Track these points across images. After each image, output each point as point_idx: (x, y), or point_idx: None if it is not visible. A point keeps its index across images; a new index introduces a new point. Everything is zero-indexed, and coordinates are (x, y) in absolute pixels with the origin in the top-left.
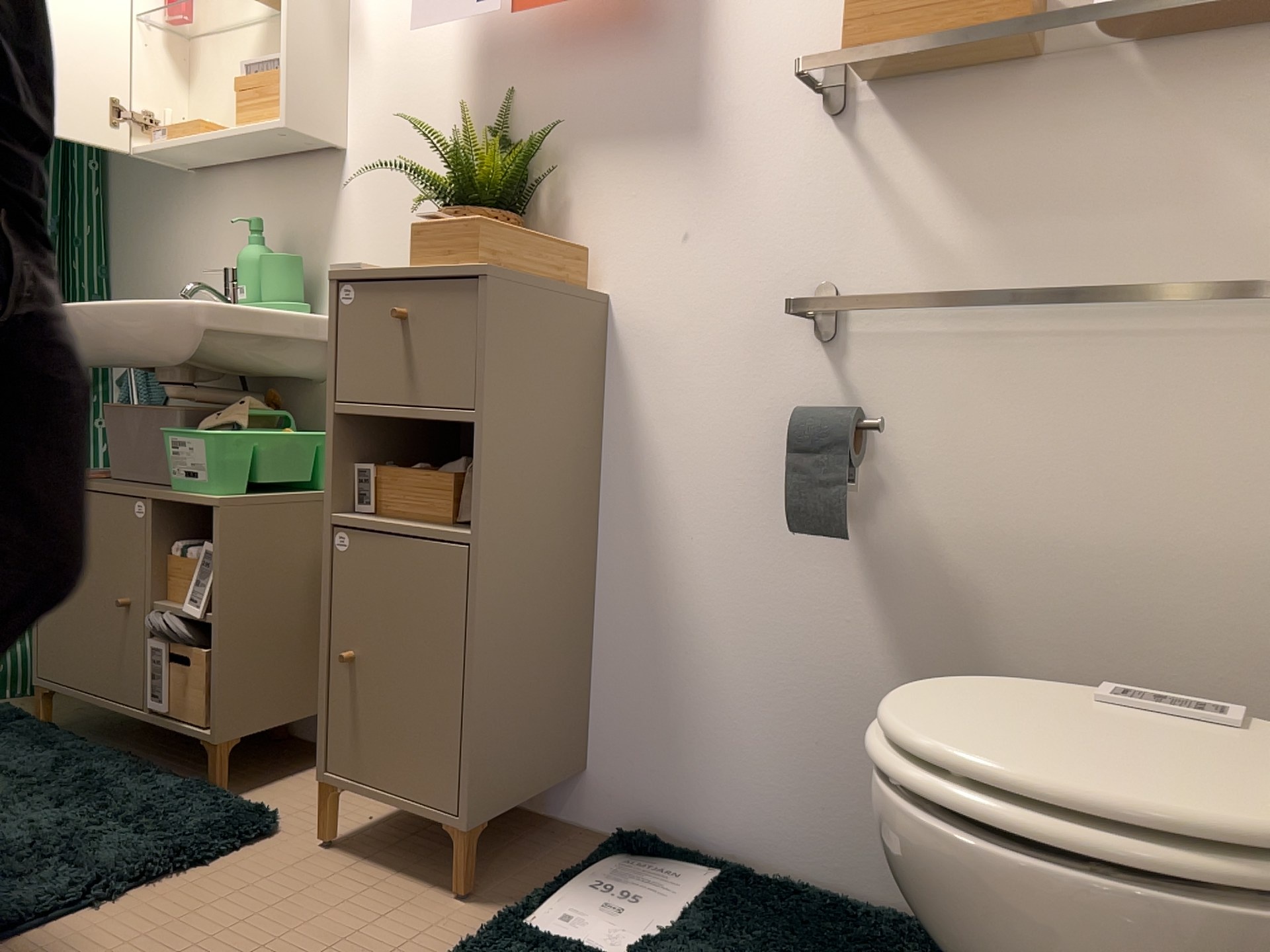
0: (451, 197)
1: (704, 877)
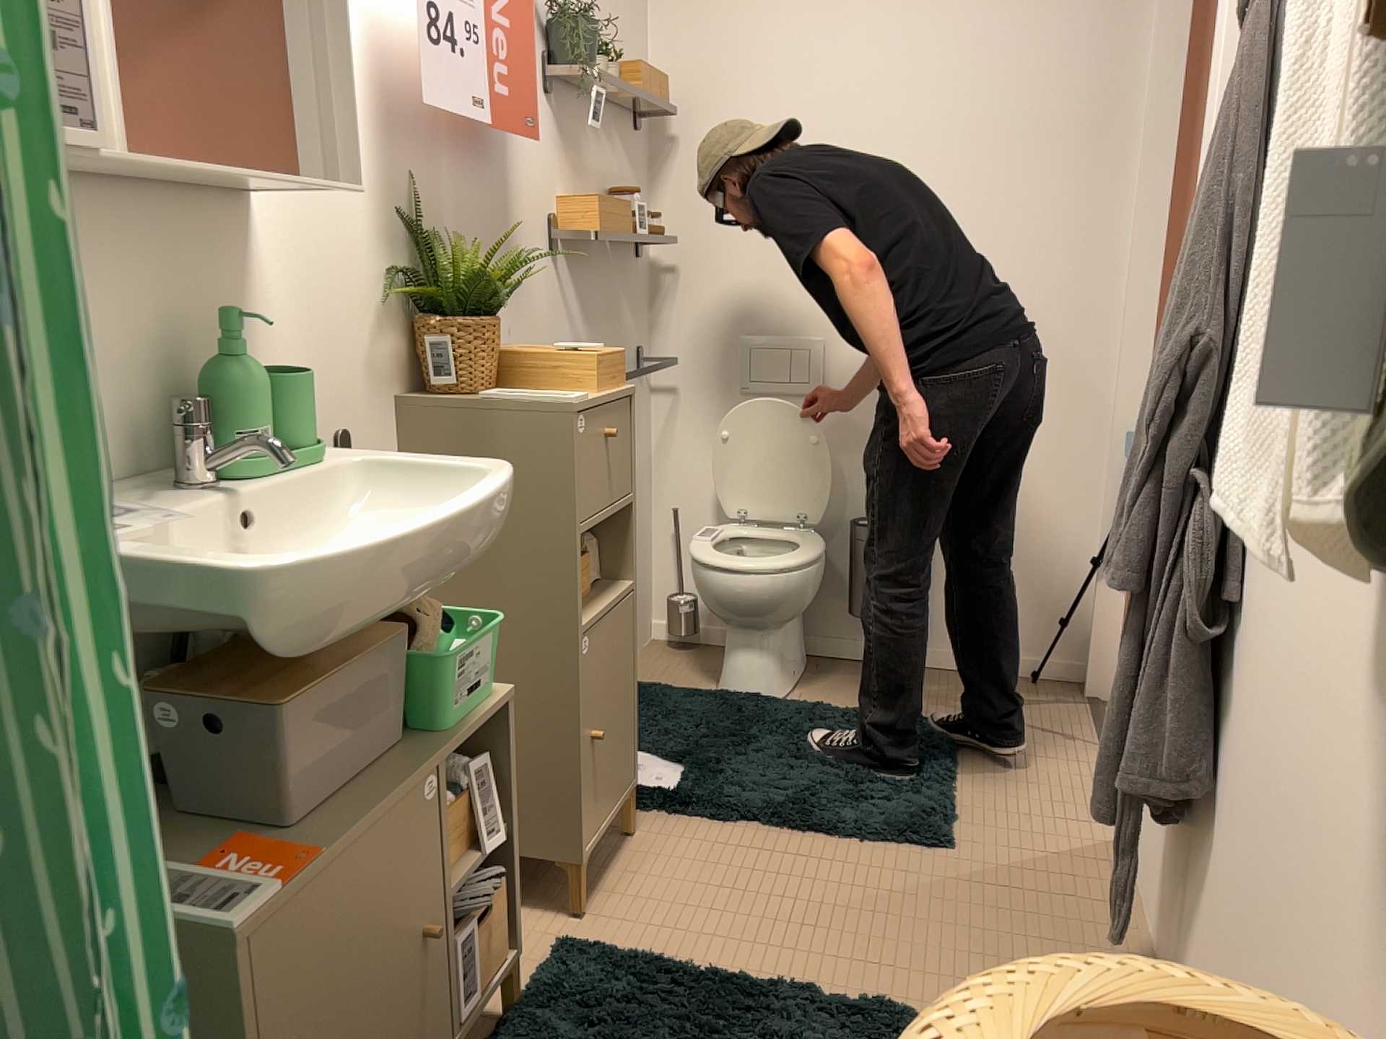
0: (473, 309)
1: None
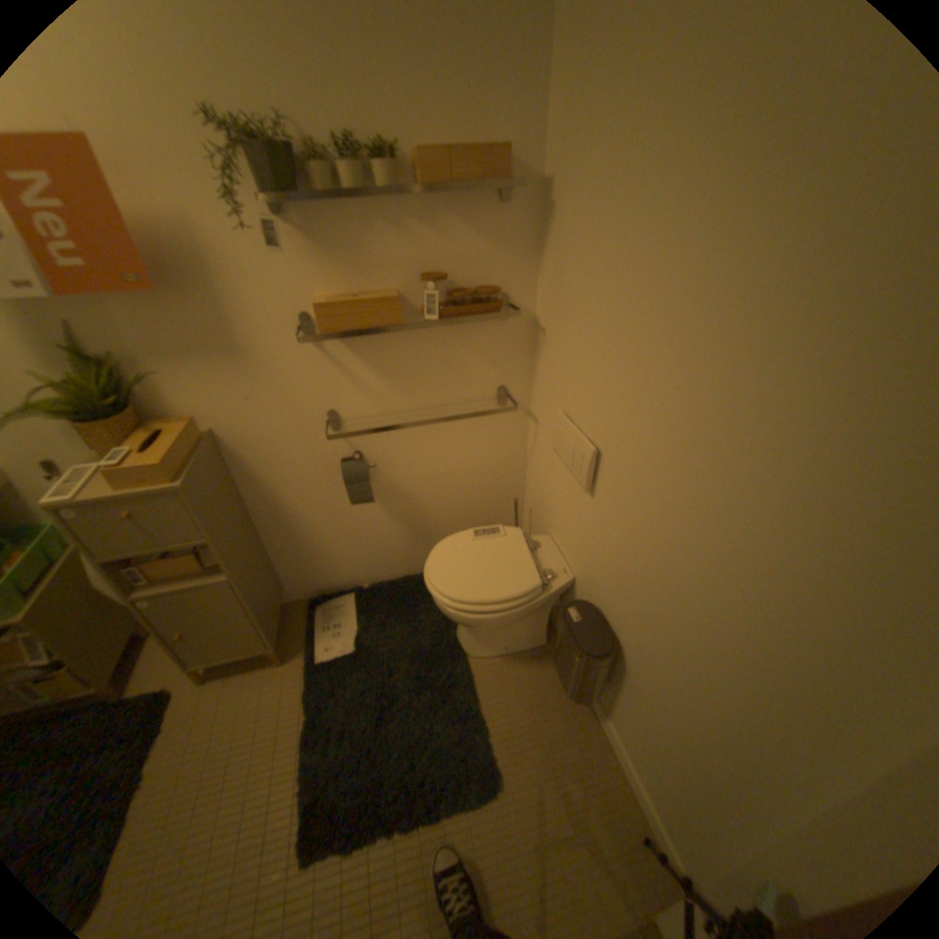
0: (72, 410)
1: (350, 600)
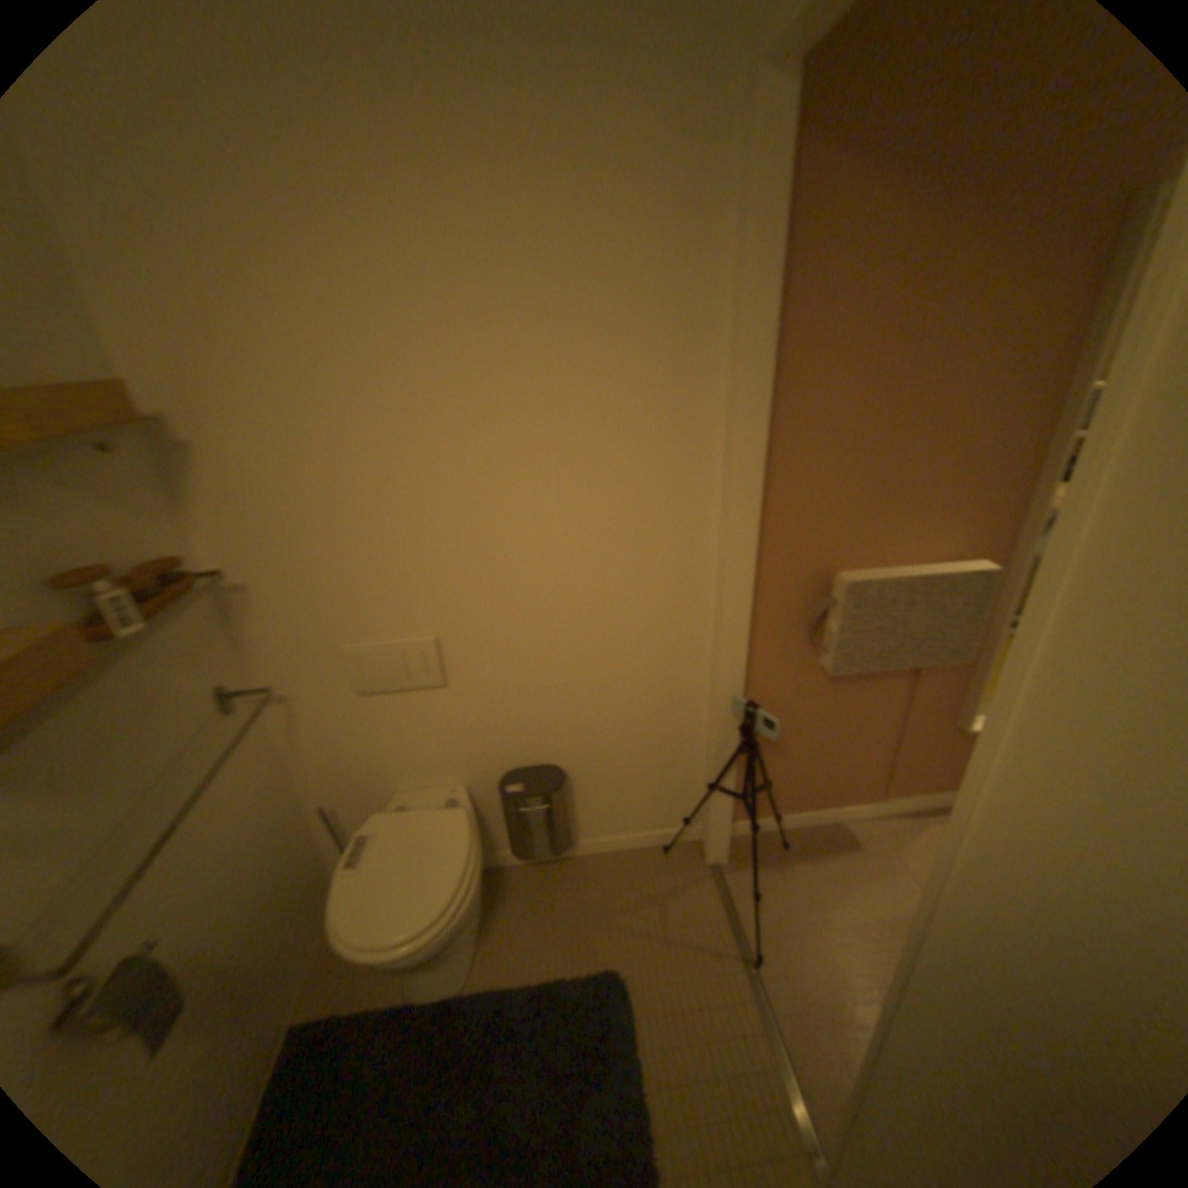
0: None
1: None
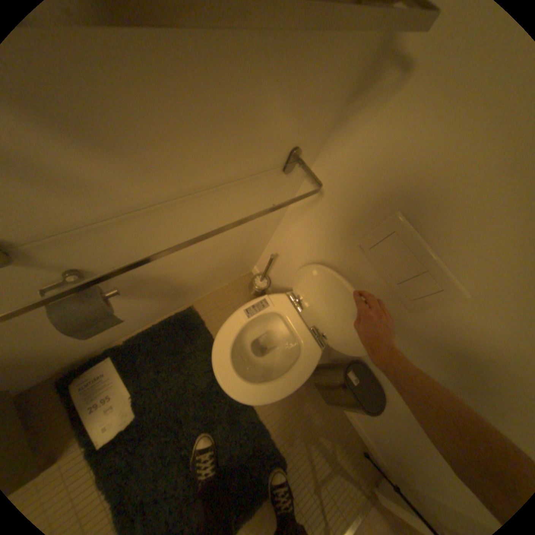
0: None
1: (107, 366)
